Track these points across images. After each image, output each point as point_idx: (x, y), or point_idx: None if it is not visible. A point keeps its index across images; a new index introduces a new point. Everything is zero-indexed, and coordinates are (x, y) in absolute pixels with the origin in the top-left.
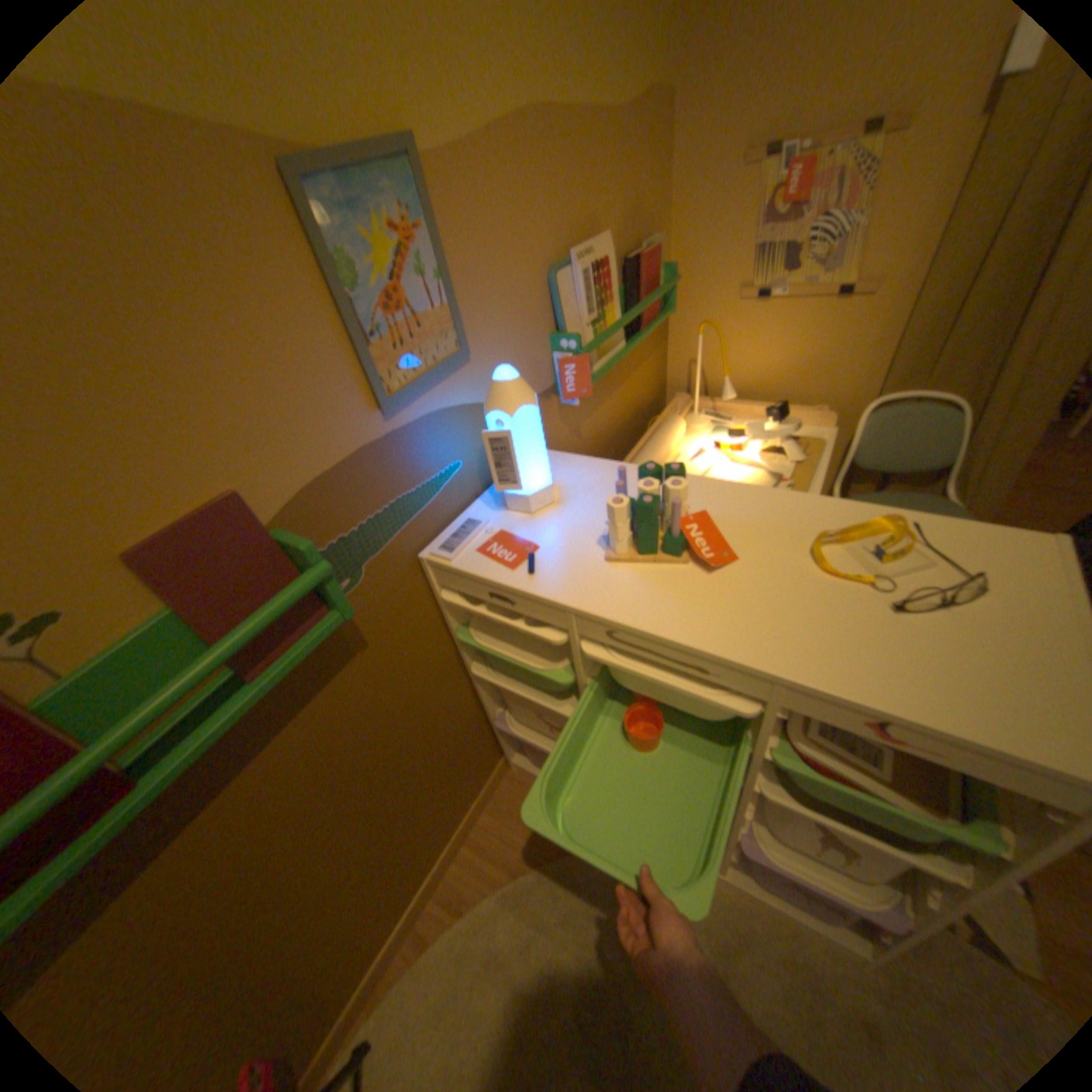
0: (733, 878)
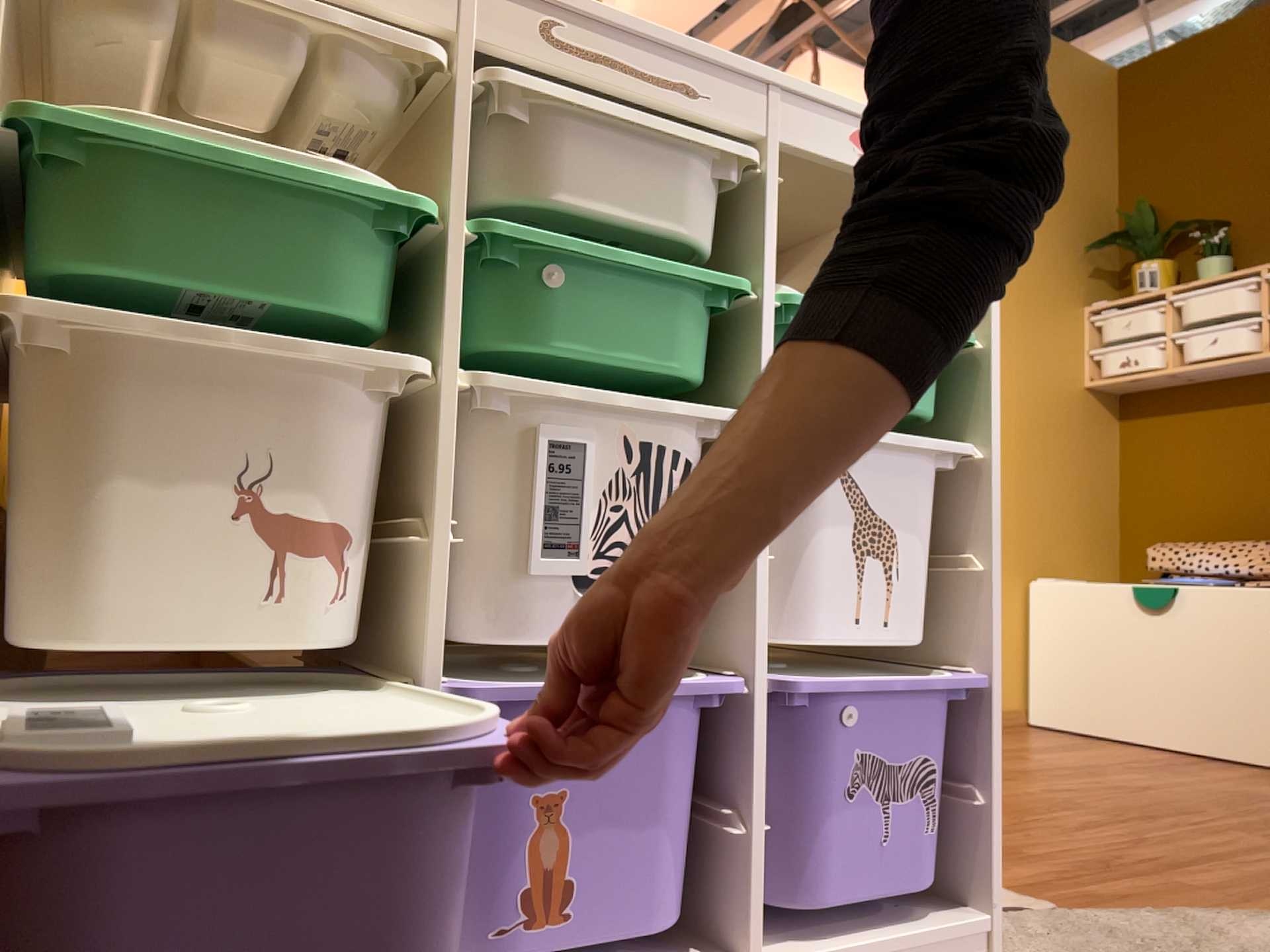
0: (760, 951)
